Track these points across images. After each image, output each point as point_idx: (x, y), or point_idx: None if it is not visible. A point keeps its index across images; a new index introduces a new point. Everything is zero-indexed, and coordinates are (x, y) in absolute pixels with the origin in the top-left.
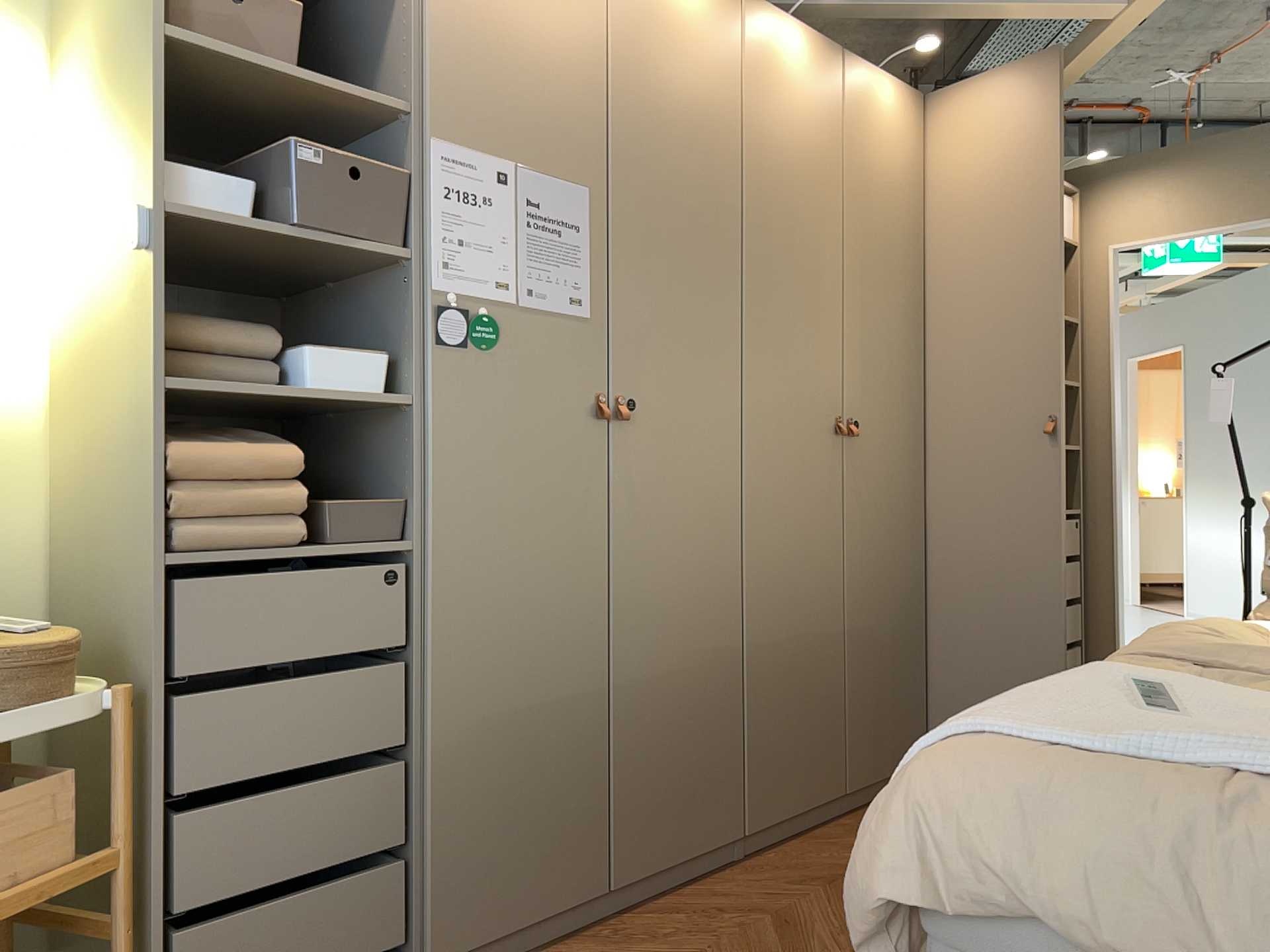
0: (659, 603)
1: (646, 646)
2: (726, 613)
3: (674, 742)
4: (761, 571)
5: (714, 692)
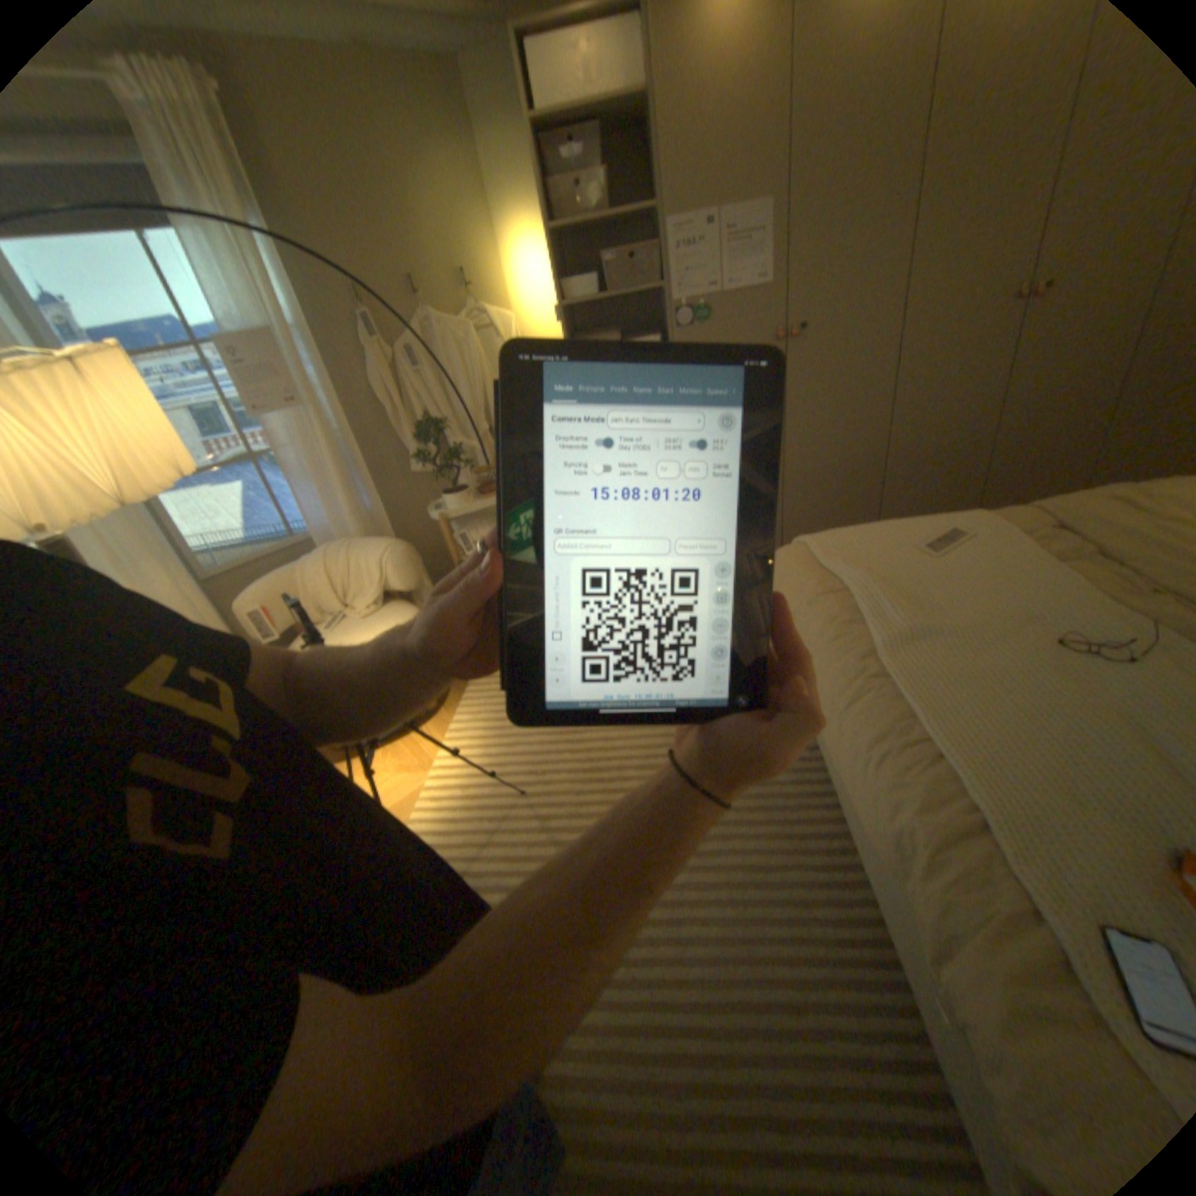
0: (818, 433)
1: (807, 454)
2: (871, 435)
3: (824, 498)
4: (906, 409)
5: (856, 476)
